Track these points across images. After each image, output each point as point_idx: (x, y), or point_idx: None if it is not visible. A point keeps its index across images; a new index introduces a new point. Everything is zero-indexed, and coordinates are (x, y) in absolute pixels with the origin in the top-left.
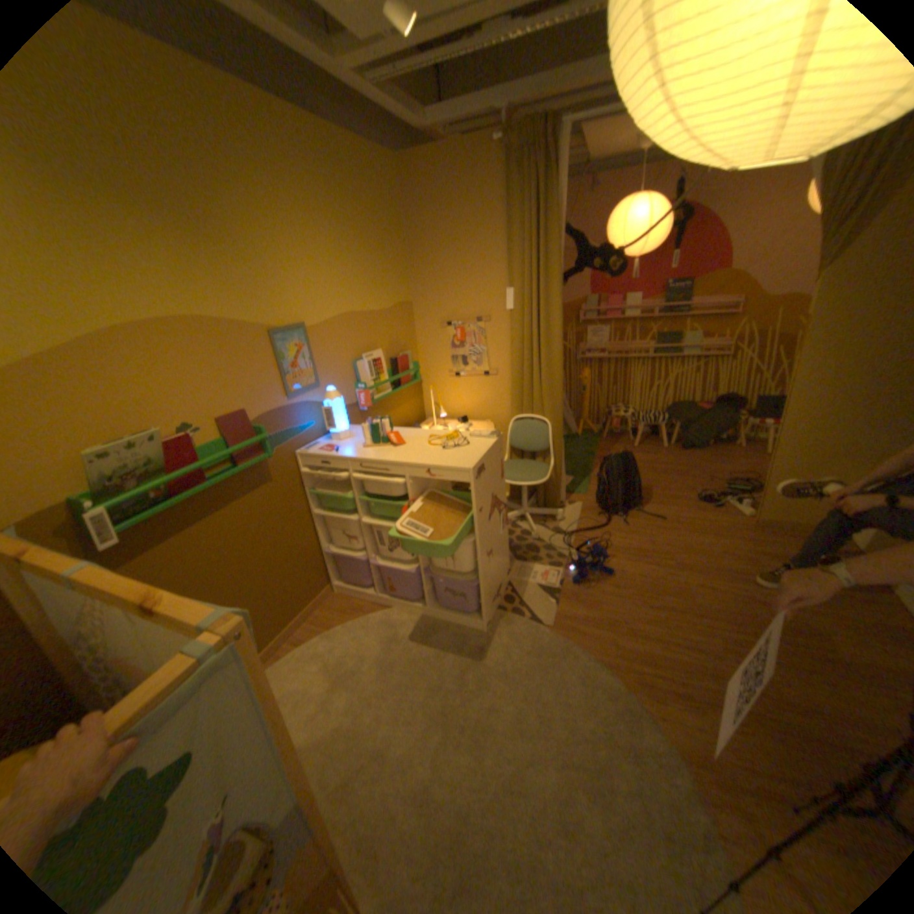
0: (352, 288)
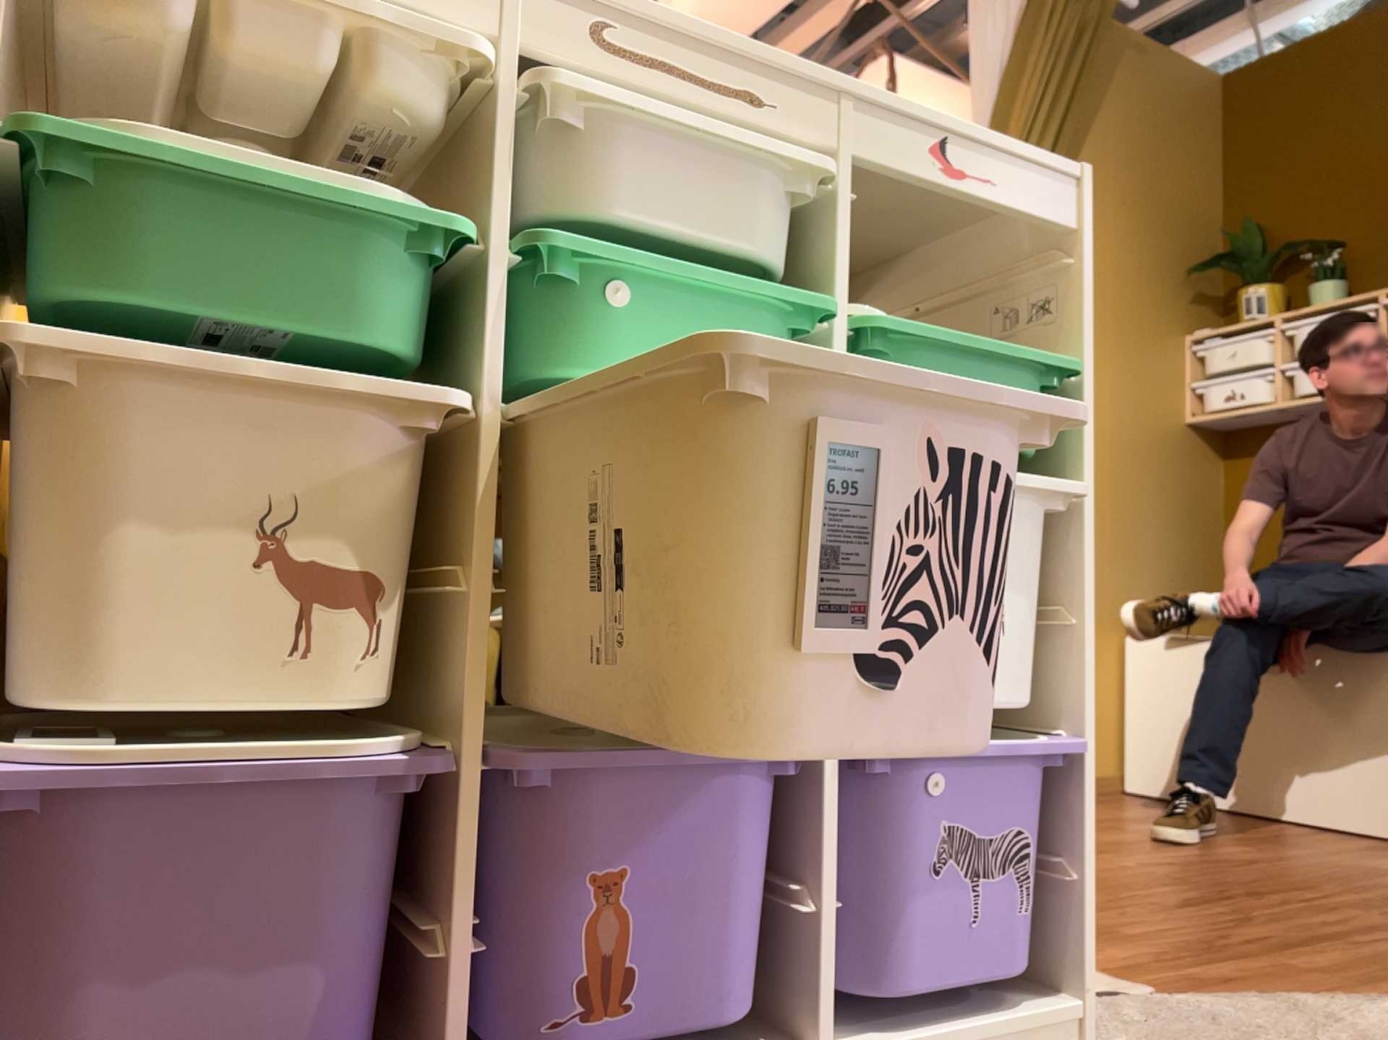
0: None
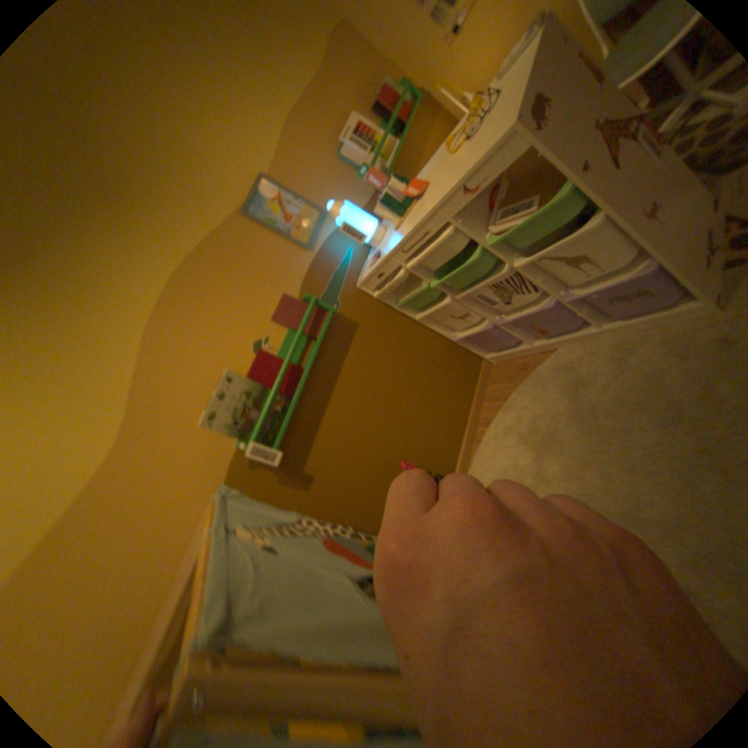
0: (270, 82)
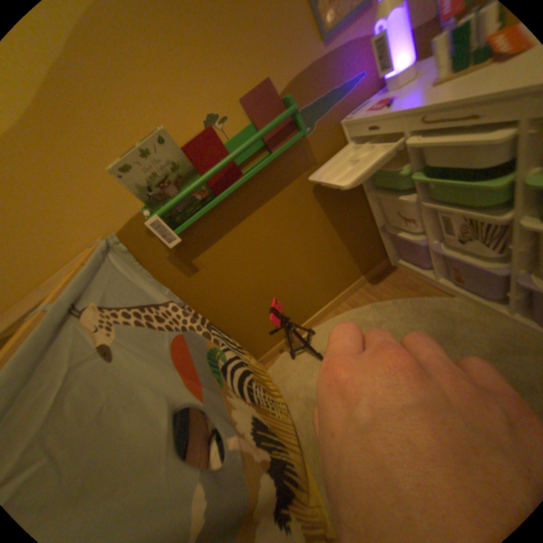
0: None
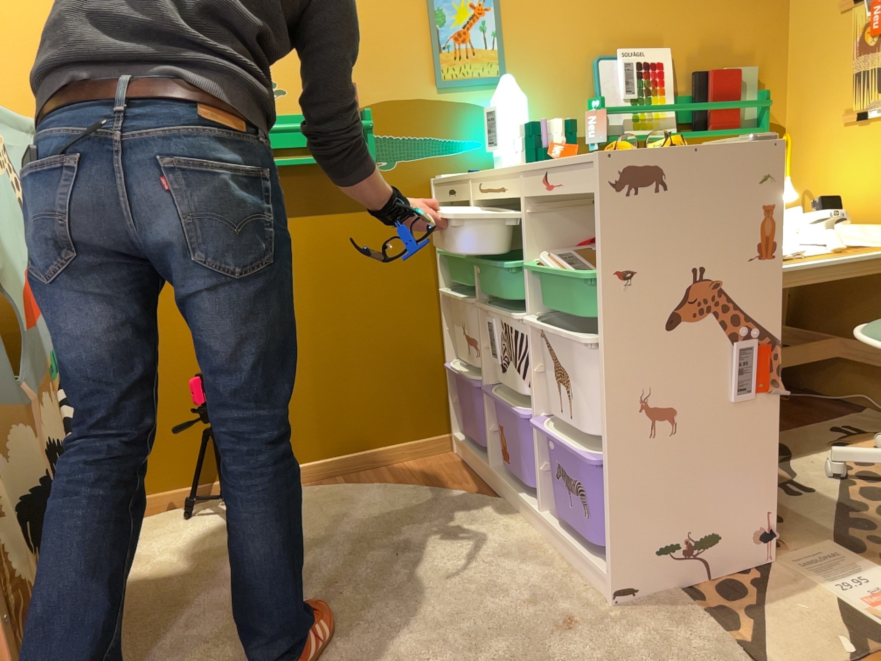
0: None
